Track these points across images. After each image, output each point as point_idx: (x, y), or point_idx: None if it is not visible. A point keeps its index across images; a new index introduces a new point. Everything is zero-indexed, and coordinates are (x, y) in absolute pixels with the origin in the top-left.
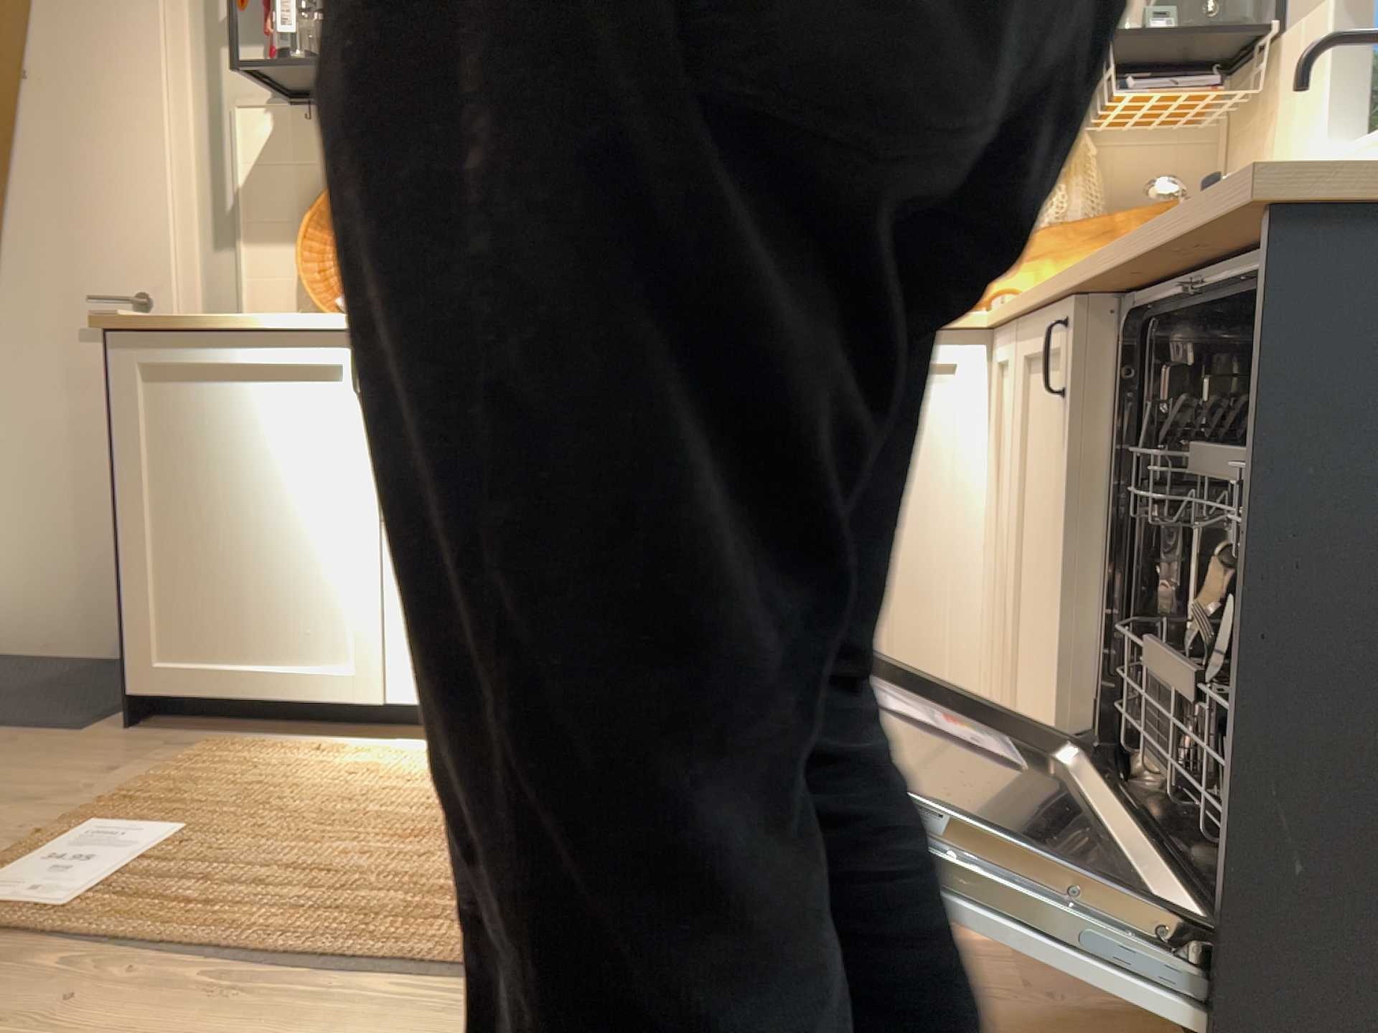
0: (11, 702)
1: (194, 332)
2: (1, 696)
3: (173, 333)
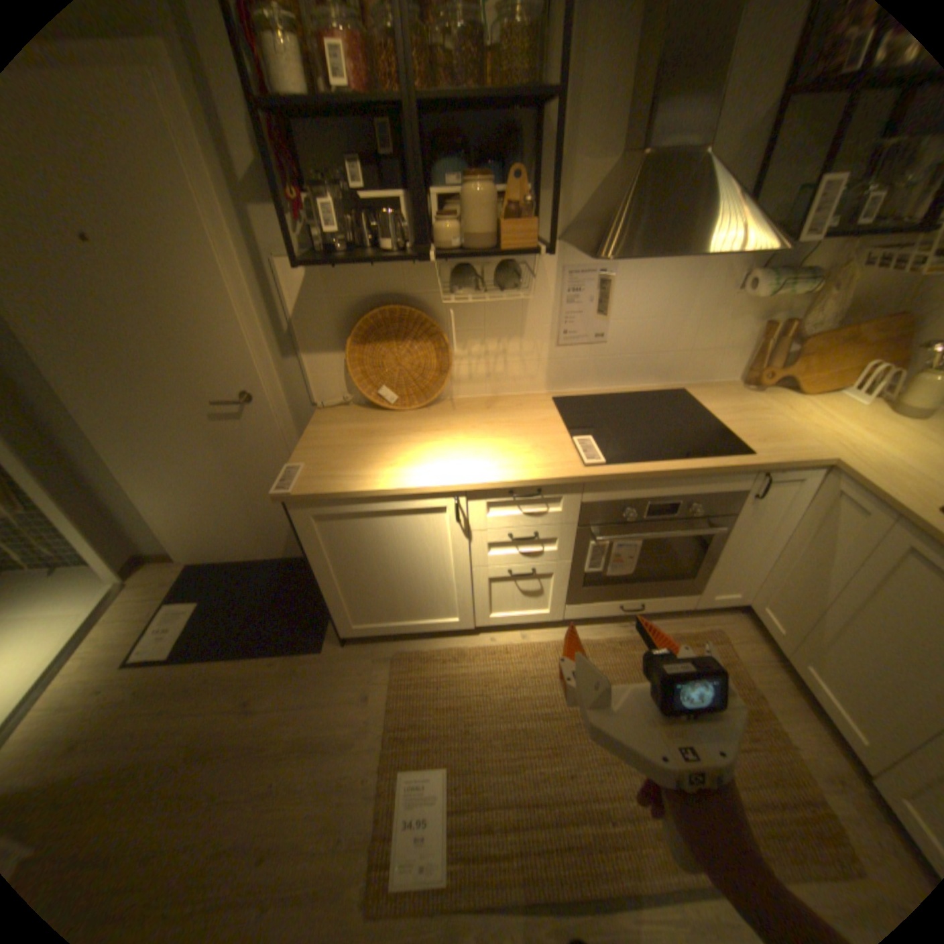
0: (264, 622)
1: (347, 497)
2: (256, 616)
3: (332, 498)
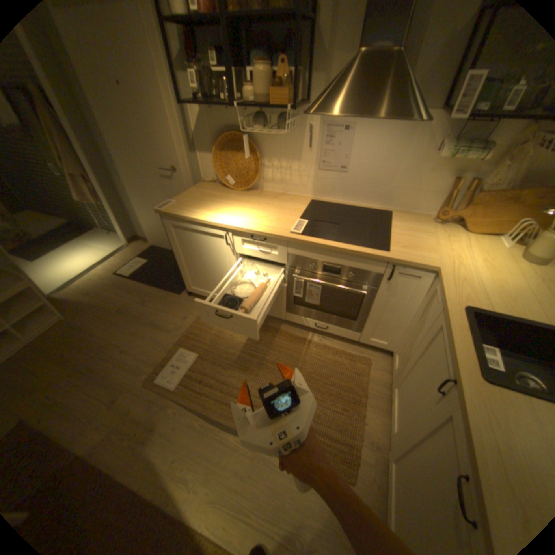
0: (165, 276)
1: (181, 219)
2: (163, 273)
3: (176, 218)
